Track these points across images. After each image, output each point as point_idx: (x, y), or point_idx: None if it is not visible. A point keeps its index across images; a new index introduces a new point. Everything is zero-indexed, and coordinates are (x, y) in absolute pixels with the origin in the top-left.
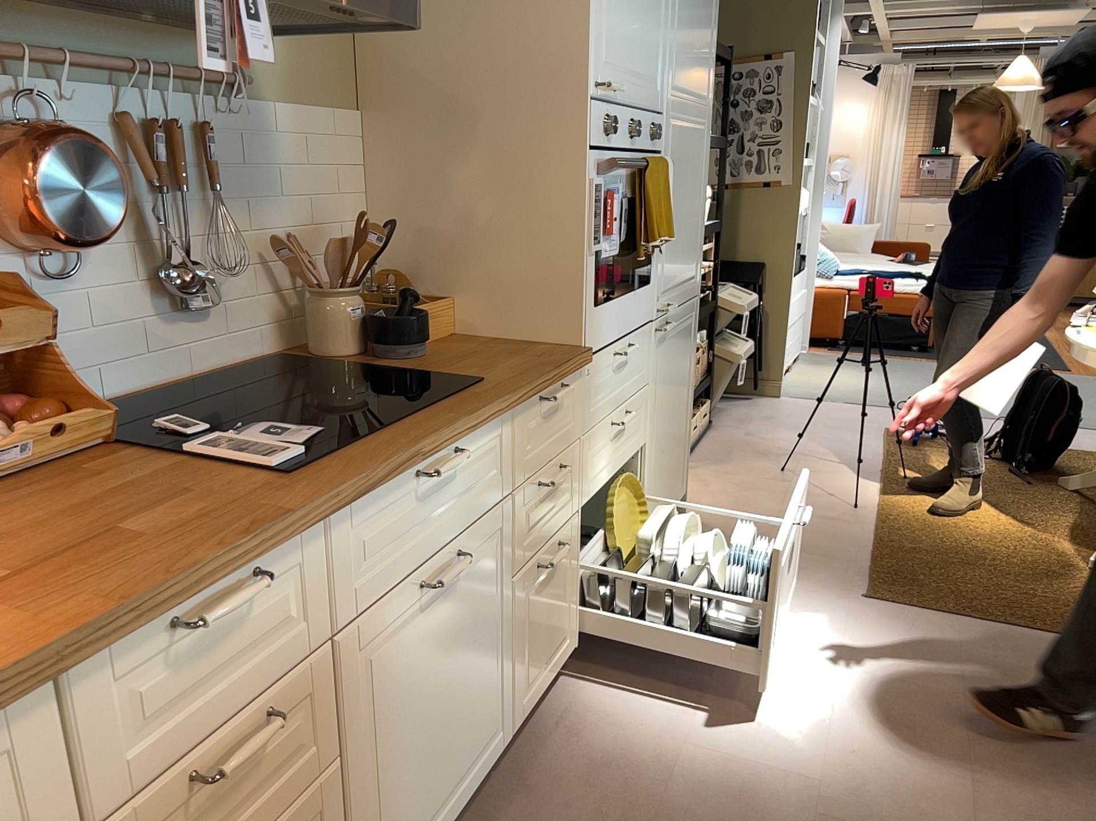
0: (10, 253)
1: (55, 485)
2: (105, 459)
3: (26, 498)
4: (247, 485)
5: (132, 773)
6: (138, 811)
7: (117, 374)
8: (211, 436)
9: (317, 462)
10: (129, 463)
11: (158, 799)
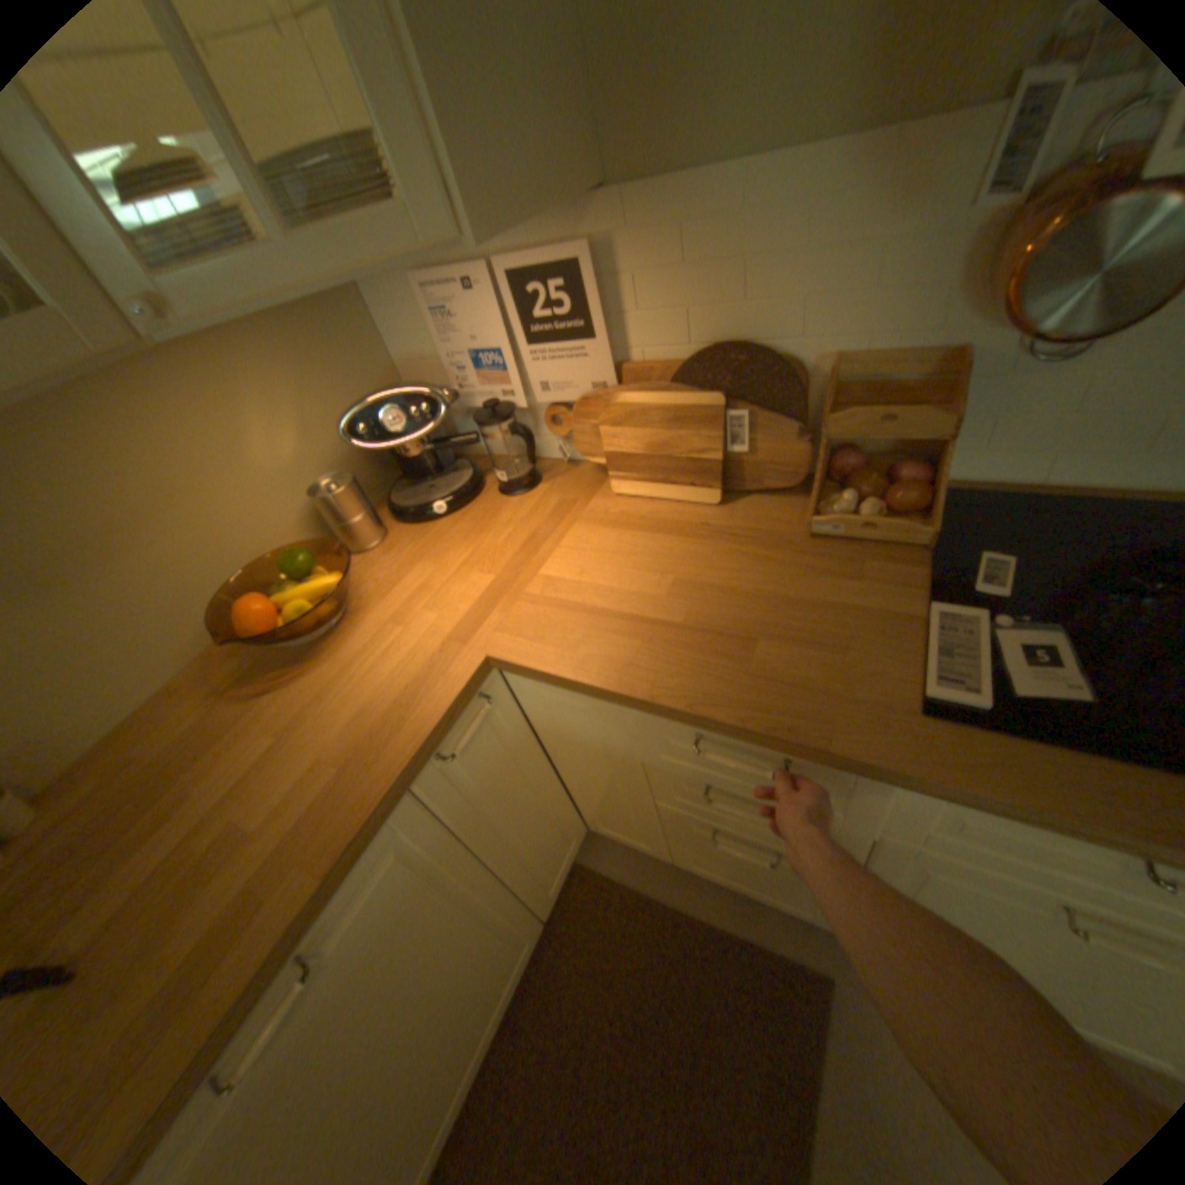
0: (1010, 321)
1: (829, 565)
2: (897, 564)
3: (797, 565)
4: (889, 689)
5: (675, 757)
6: (679, 770)
7: (1082, 463)
8: (979, 610)
9: (989, 732)
10: (893, 583)
11: (692, 777)
